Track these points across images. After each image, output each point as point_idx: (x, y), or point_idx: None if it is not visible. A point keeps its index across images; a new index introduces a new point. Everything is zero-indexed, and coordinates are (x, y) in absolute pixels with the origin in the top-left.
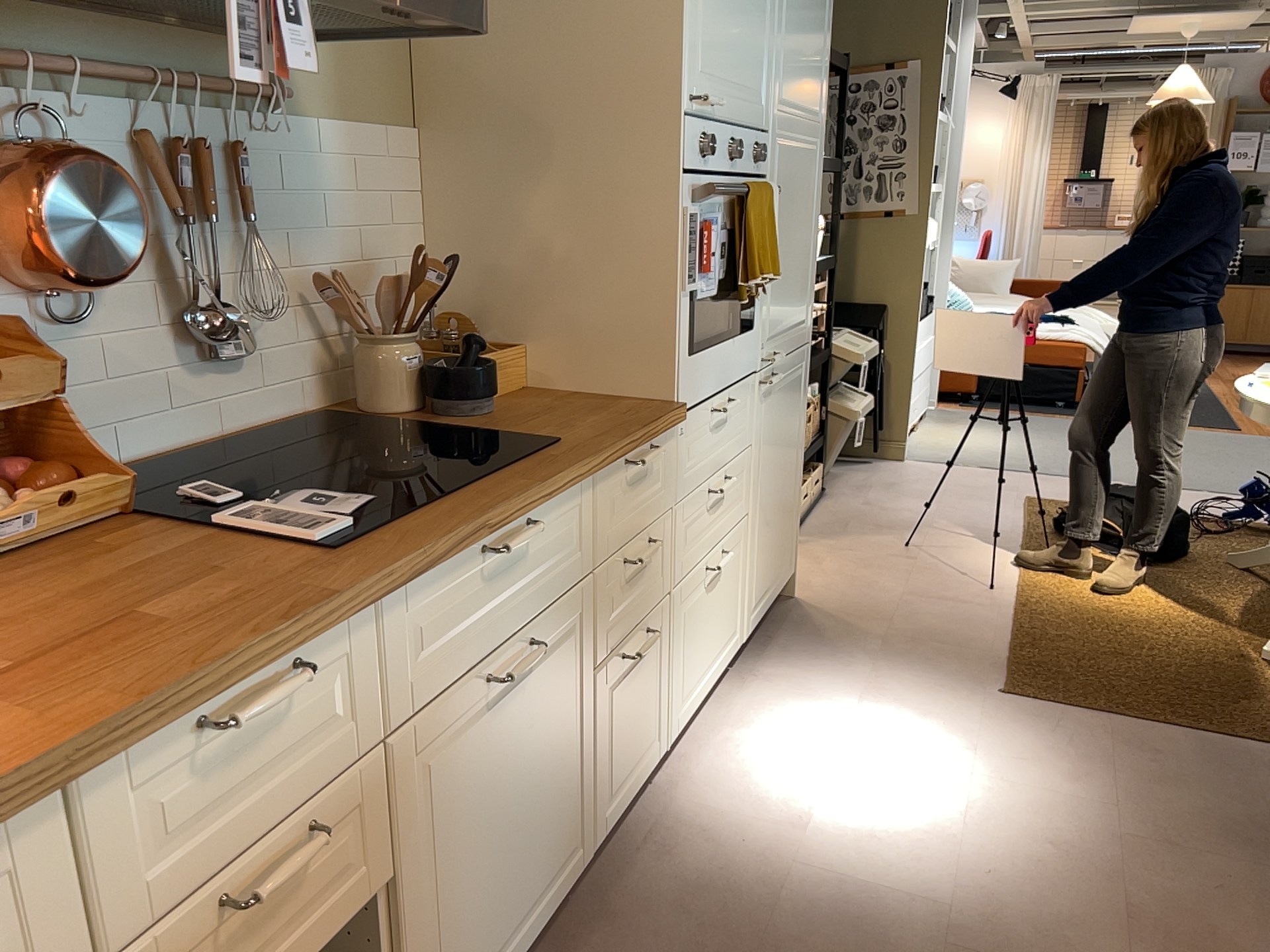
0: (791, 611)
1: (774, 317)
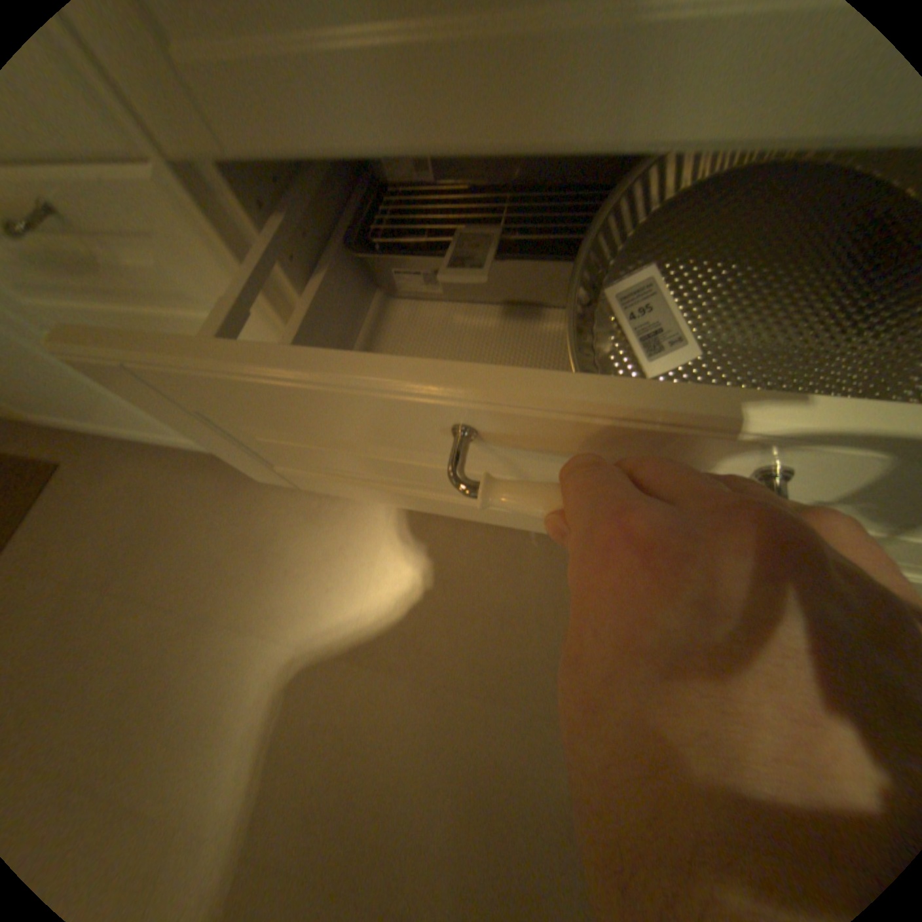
0: None
1: None
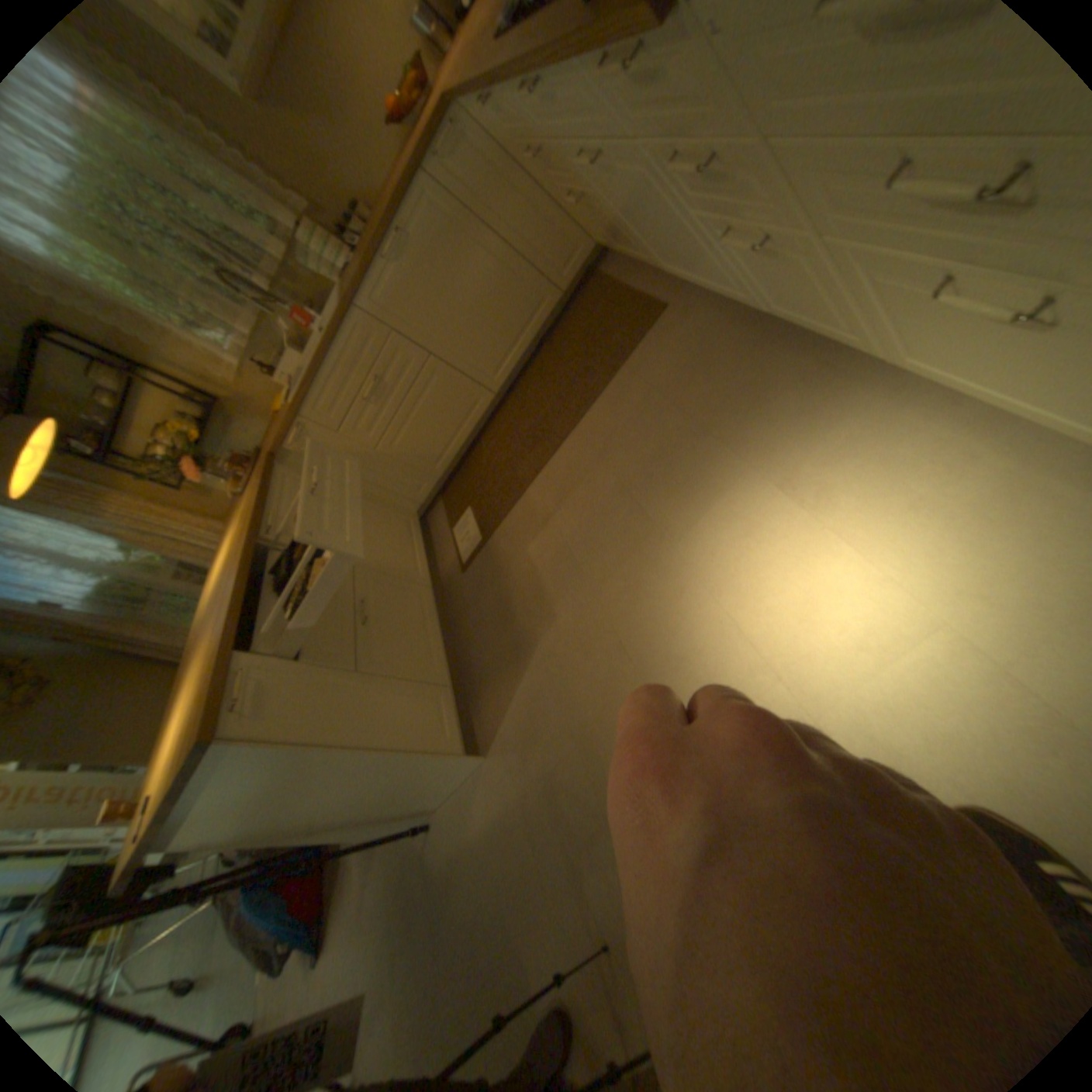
0: None
1: None
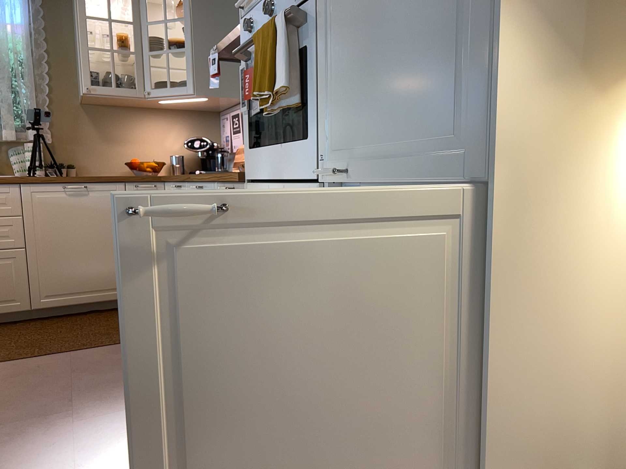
0: None
1: (344, 130)
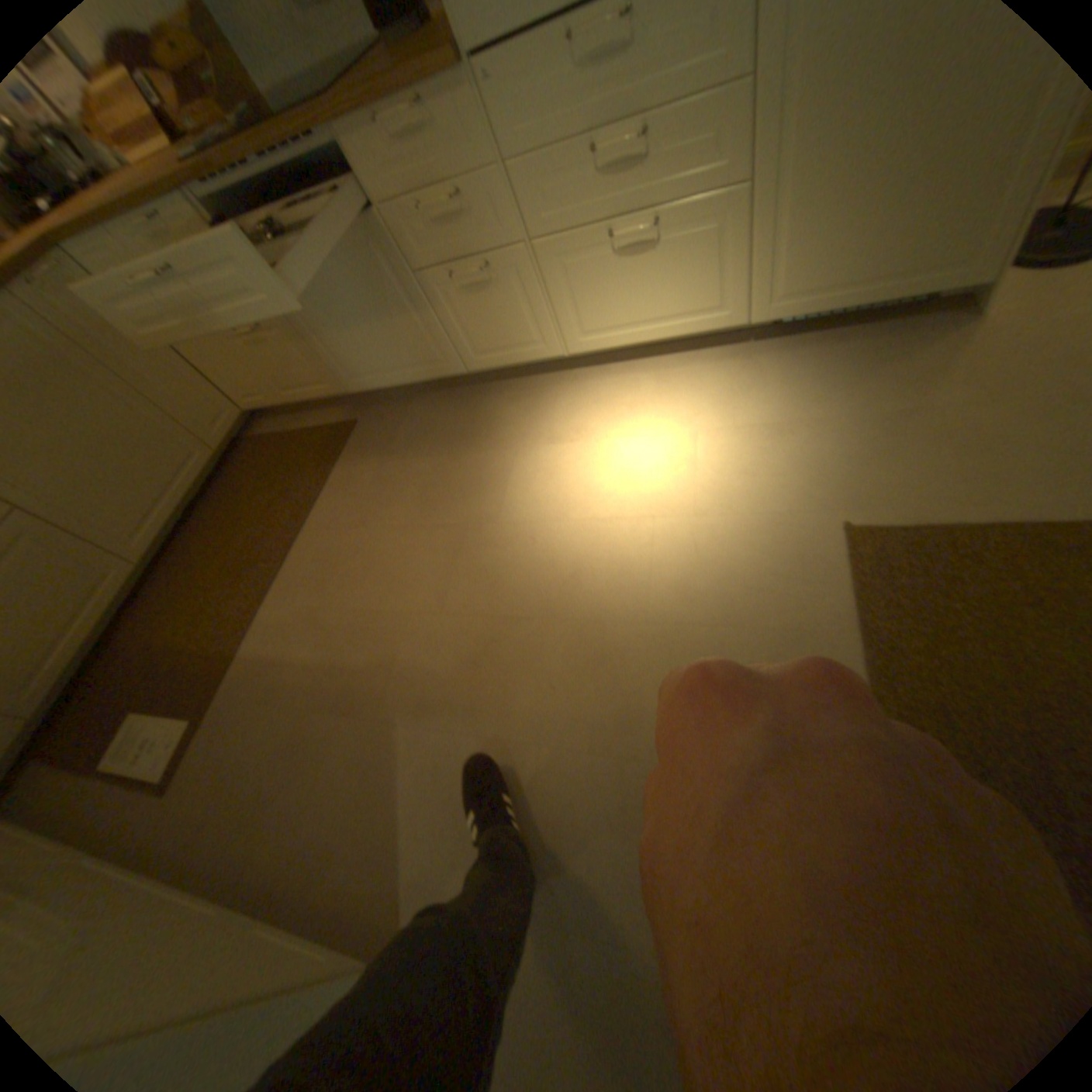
0: (934, 327)
1: None
